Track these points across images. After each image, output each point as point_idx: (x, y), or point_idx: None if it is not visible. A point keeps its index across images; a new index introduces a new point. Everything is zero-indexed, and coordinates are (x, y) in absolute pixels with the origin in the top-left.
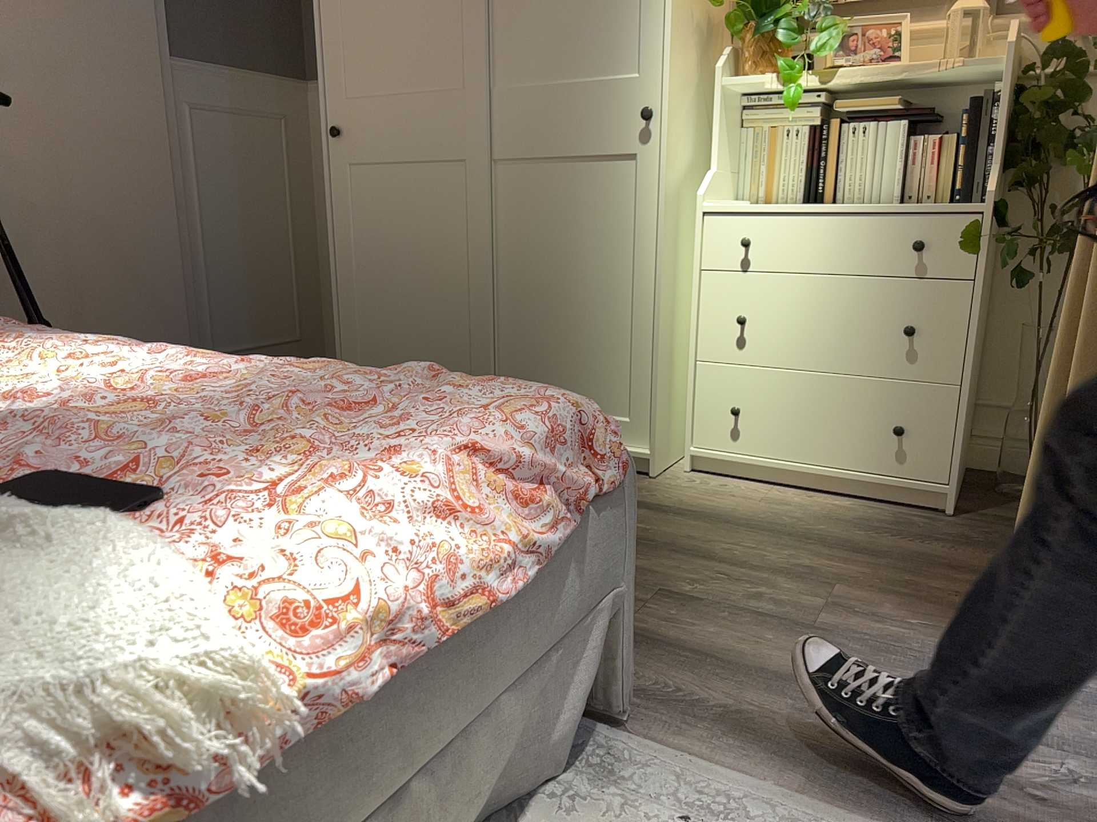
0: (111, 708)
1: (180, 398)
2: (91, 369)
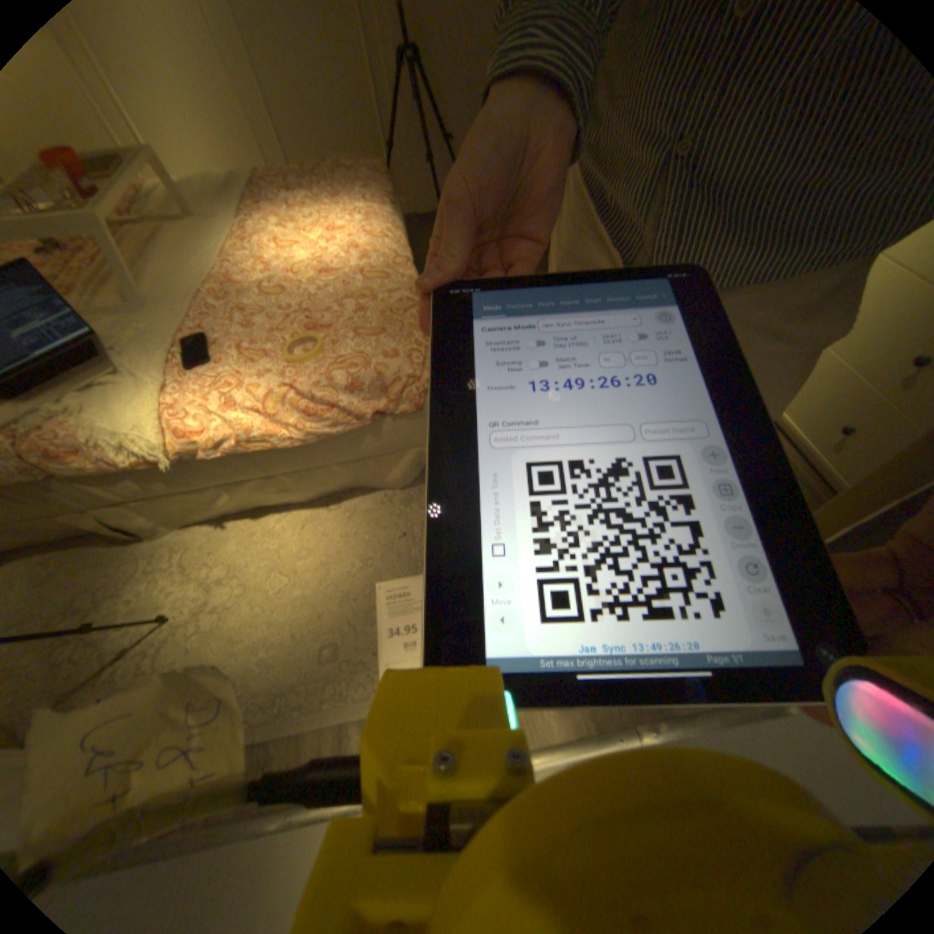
0: (131, 435)
1: (317, 278)
2: (329, 237)
